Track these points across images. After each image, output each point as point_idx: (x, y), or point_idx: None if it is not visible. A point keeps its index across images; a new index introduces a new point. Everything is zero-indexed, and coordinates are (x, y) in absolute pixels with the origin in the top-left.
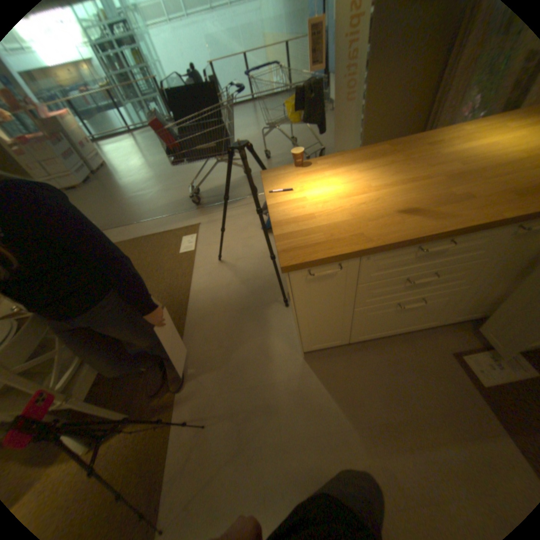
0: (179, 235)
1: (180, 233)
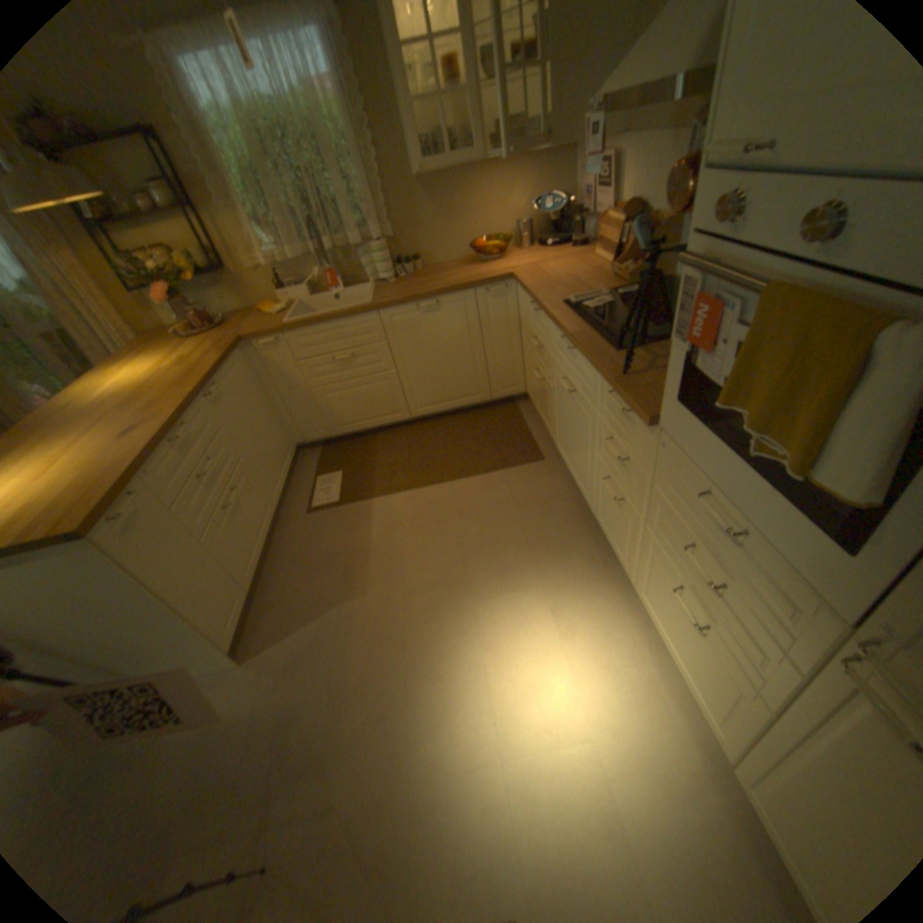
0: None
1: None
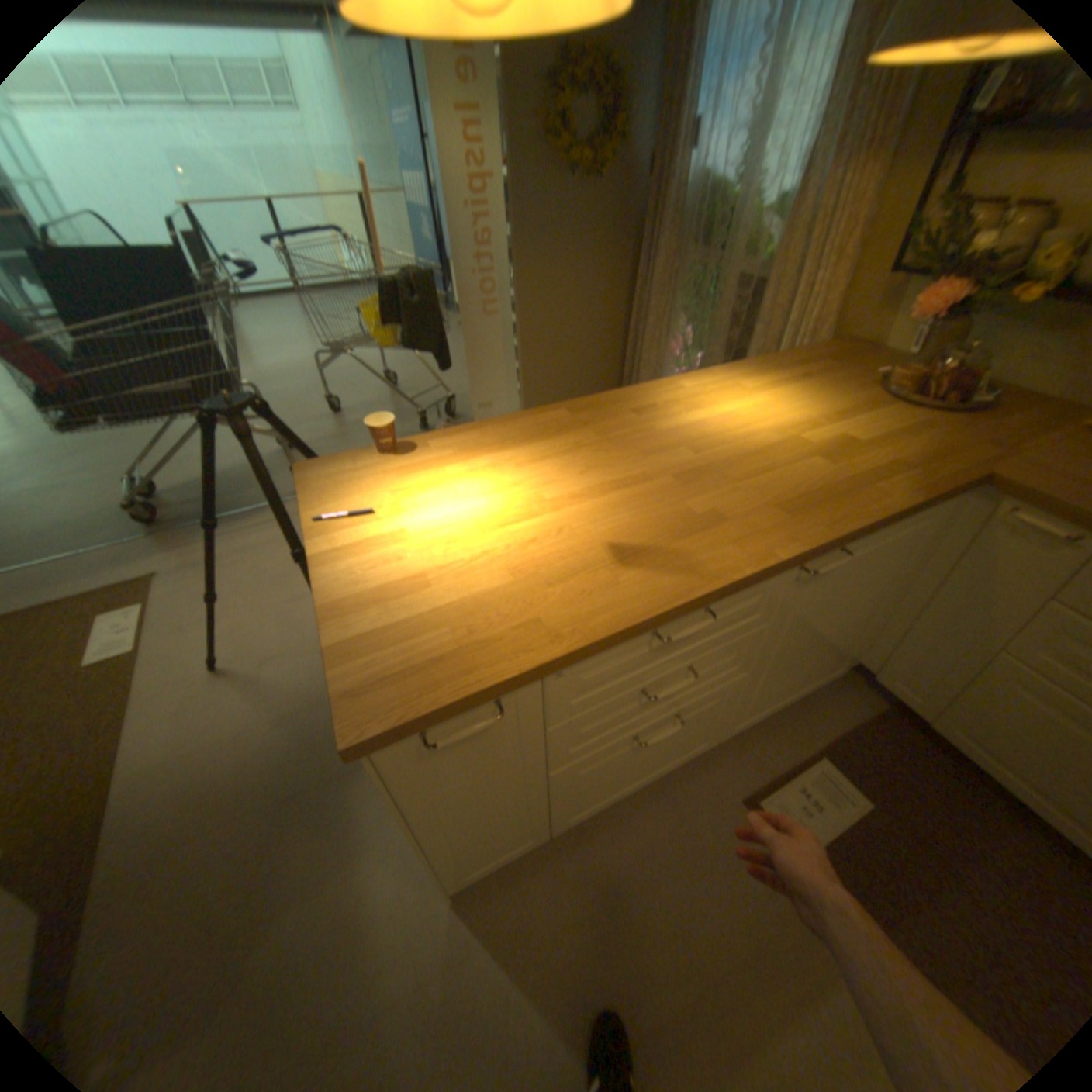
0: (84, 616)
1: (88, 610)
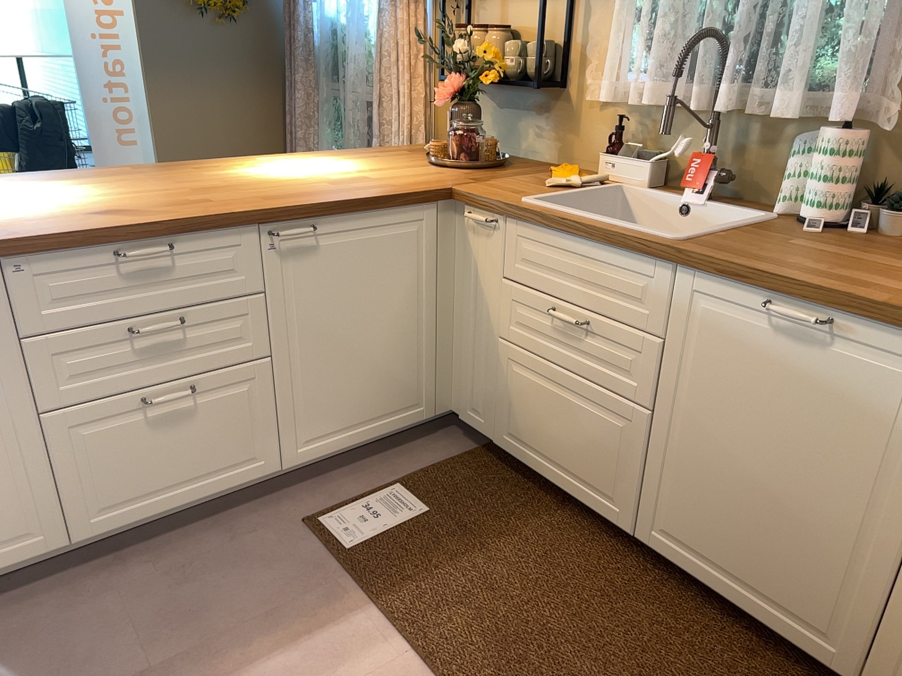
0: None
1: None
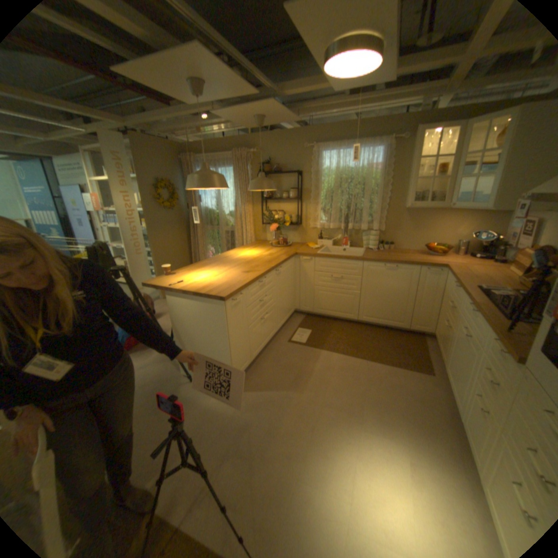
0: None
1: None
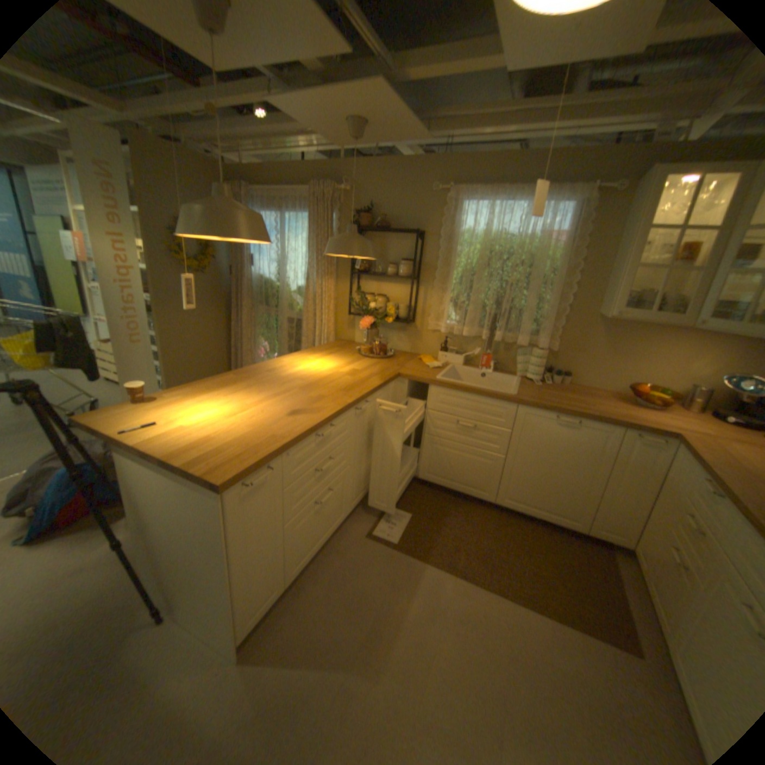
0: None
1: None
